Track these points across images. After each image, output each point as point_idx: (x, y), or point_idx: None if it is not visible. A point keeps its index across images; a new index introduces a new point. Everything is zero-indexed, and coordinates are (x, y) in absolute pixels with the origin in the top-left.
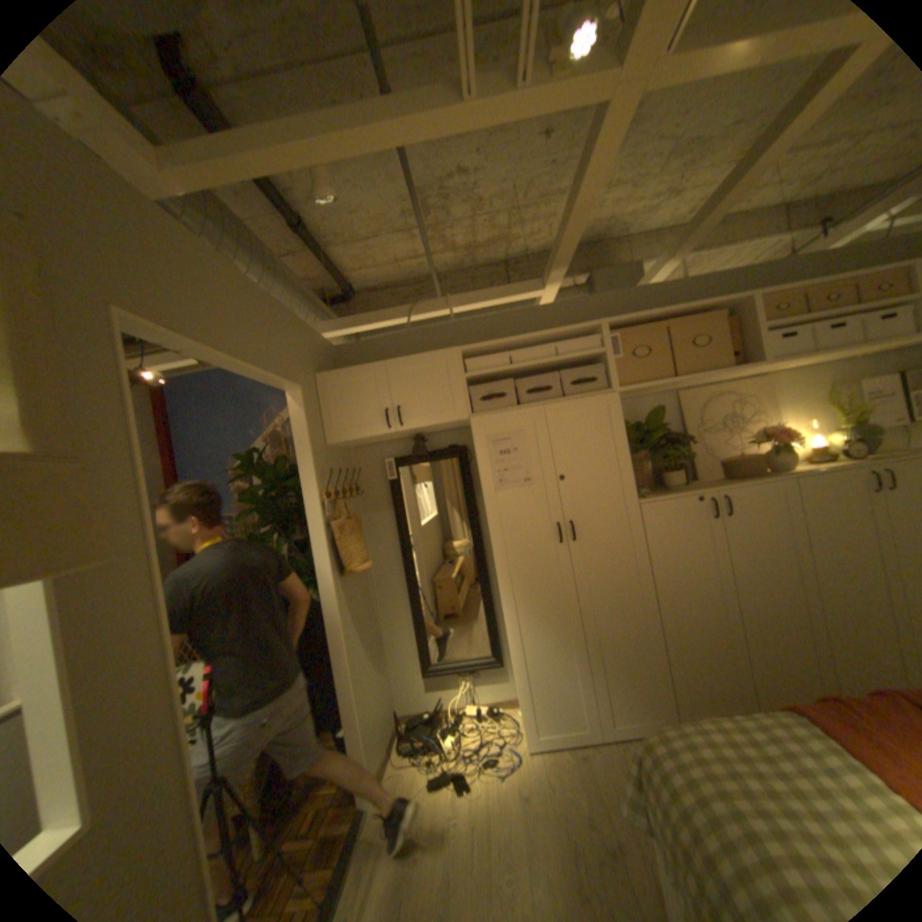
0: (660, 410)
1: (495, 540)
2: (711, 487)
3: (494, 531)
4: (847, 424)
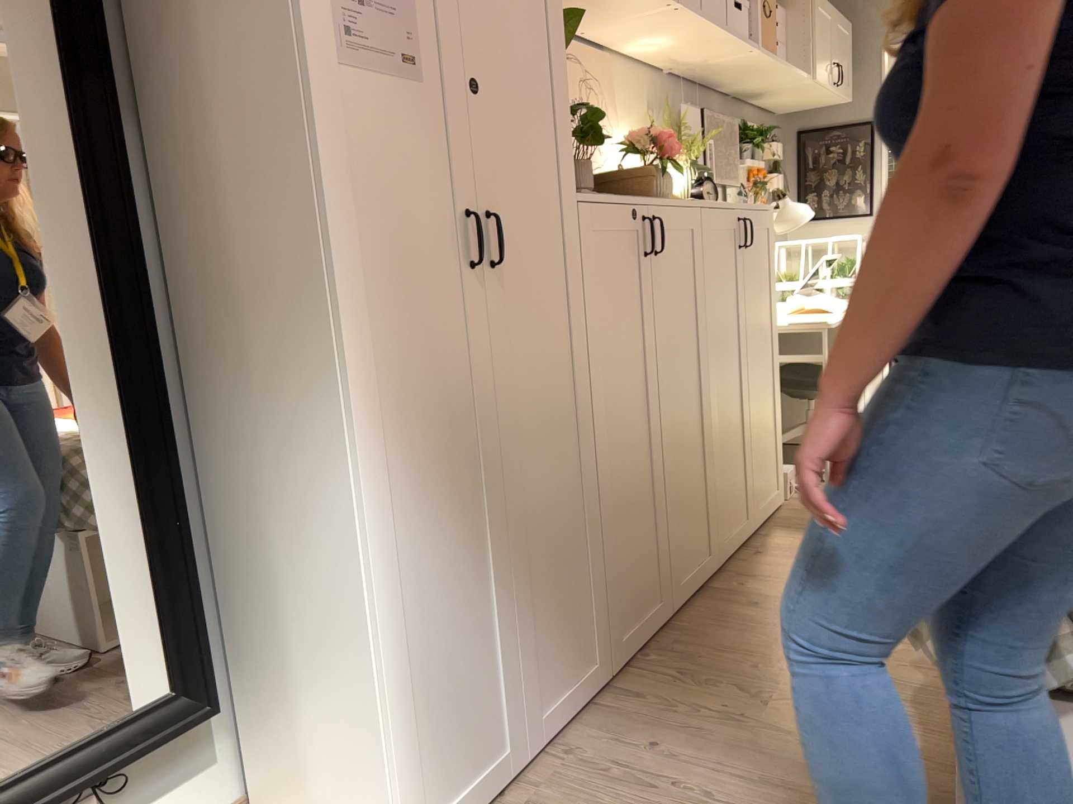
0: (571, 17)
1: (332, 228)
2: (634, 197)
3: (328, 194)
4: (686, 156)
